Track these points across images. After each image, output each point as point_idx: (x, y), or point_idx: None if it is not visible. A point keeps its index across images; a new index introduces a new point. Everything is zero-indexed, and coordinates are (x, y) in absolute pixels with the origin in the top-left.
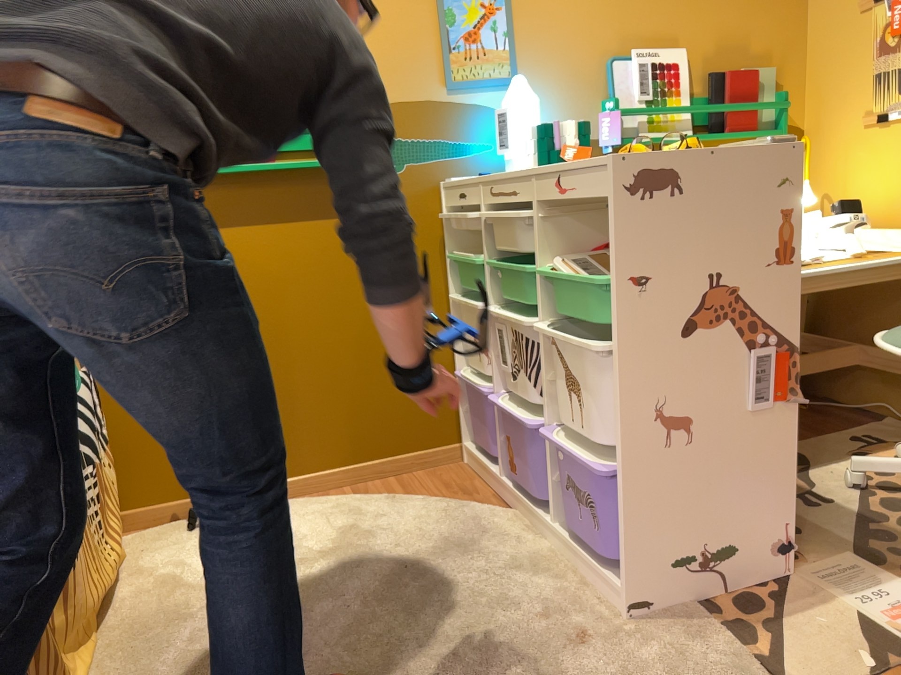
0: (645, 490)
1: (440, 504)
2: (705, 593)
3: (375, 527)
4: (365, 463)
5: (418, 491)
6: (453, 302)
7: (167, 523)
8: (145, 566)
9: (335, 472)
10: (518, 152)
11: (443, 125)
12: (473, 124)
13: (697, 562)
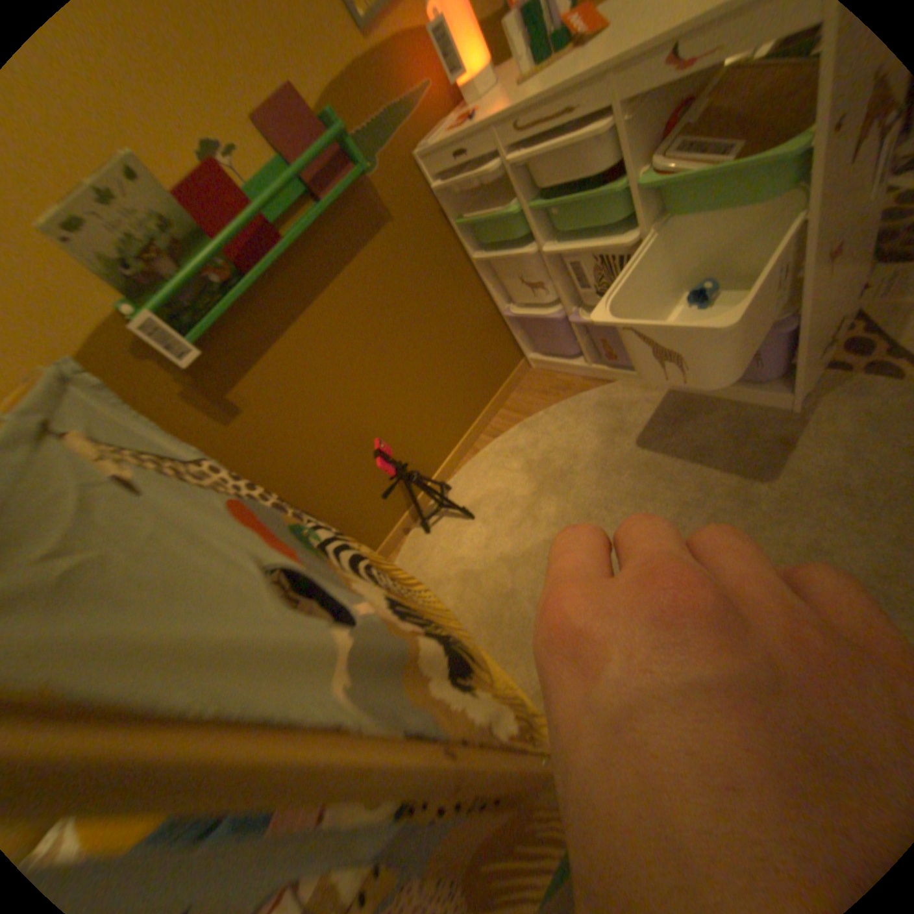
0: (818, 317)
1: (563, 408)
2: (829, 355)
3: (545, 453)
4: (482, 414)
5: (531, 408)
6: (477, 262)
7: (409, 539)
8: (439, 577)
9: (470, 434)
10: (472, 67)
11: (380, 85)
12: (402, 64)
13: (830, 340)
